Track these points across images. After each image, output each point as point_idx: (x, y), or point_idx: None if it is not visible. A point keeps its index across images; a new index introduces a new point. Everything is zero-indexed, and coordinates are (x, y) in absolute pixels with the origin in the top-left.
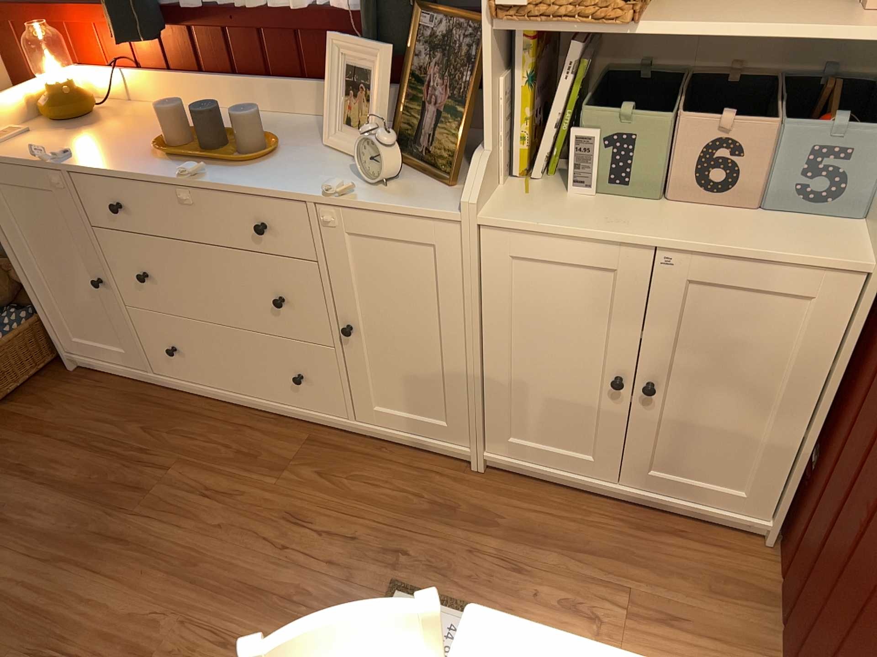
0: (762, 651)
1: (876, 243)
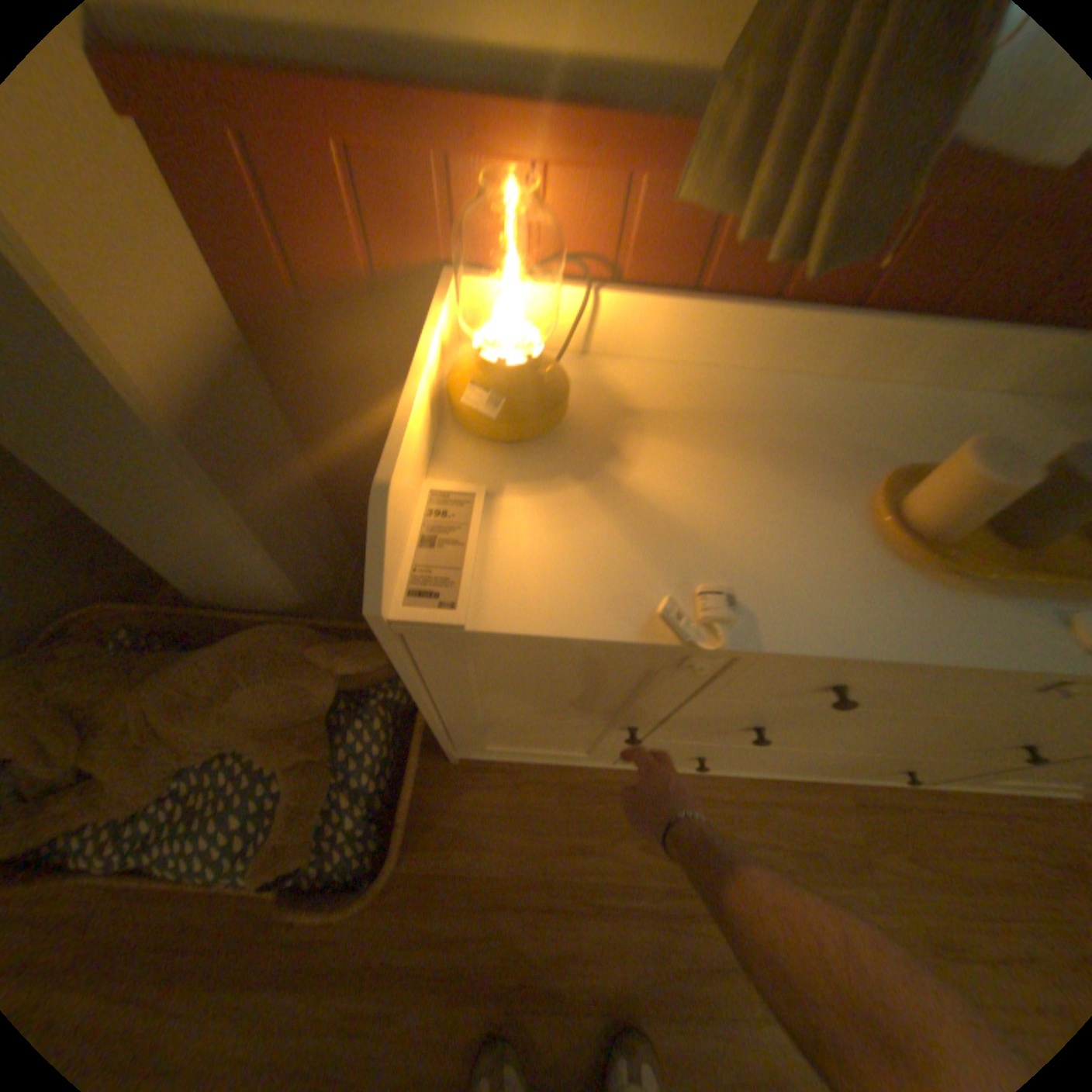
0: None
1: None
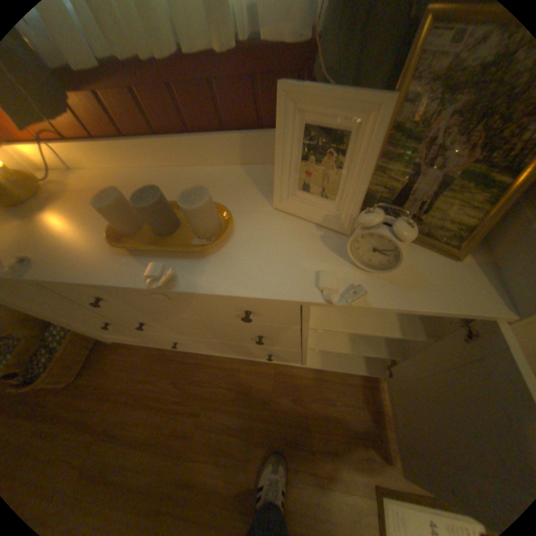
0: None
1: None
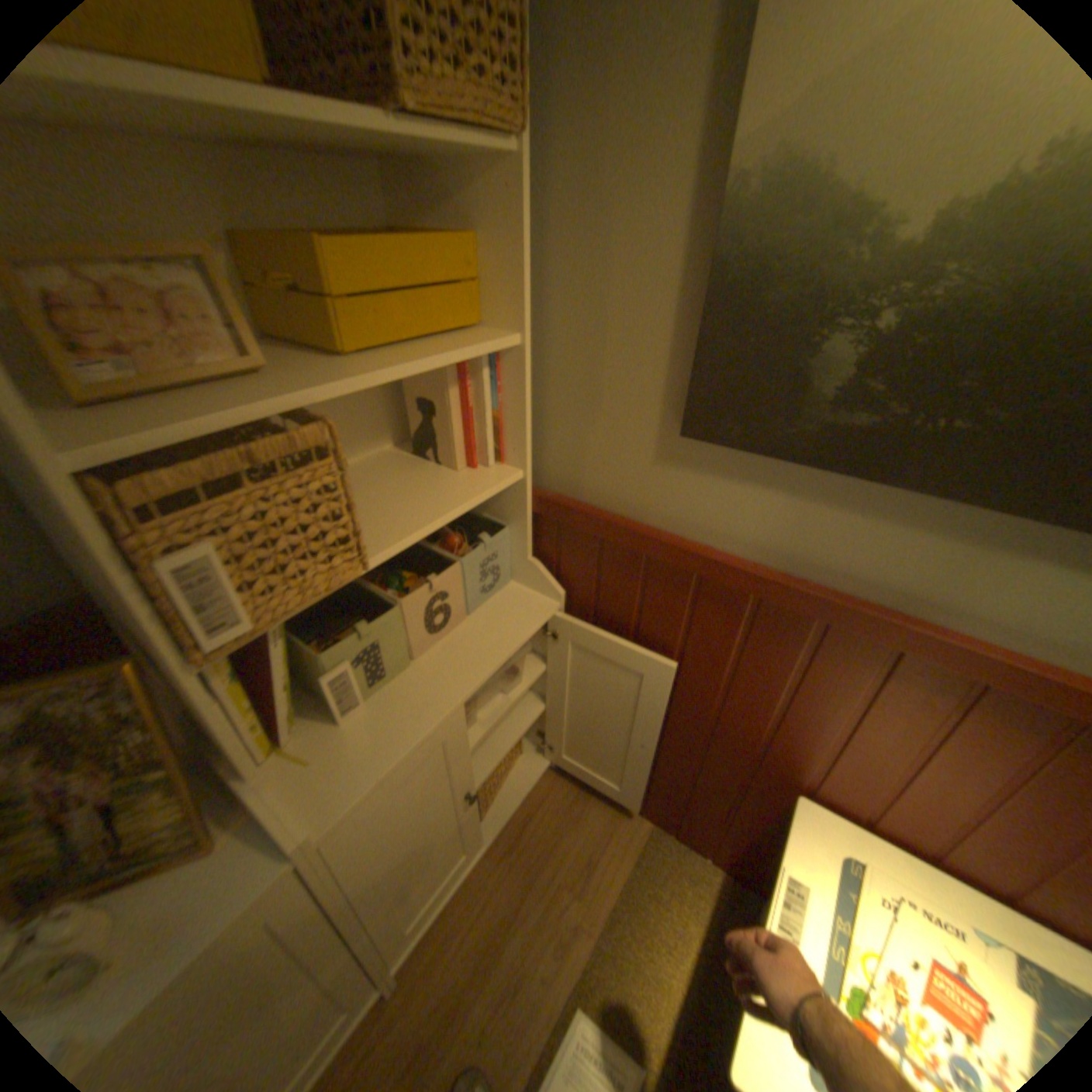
0: (621, 820)
1: (543, 593)
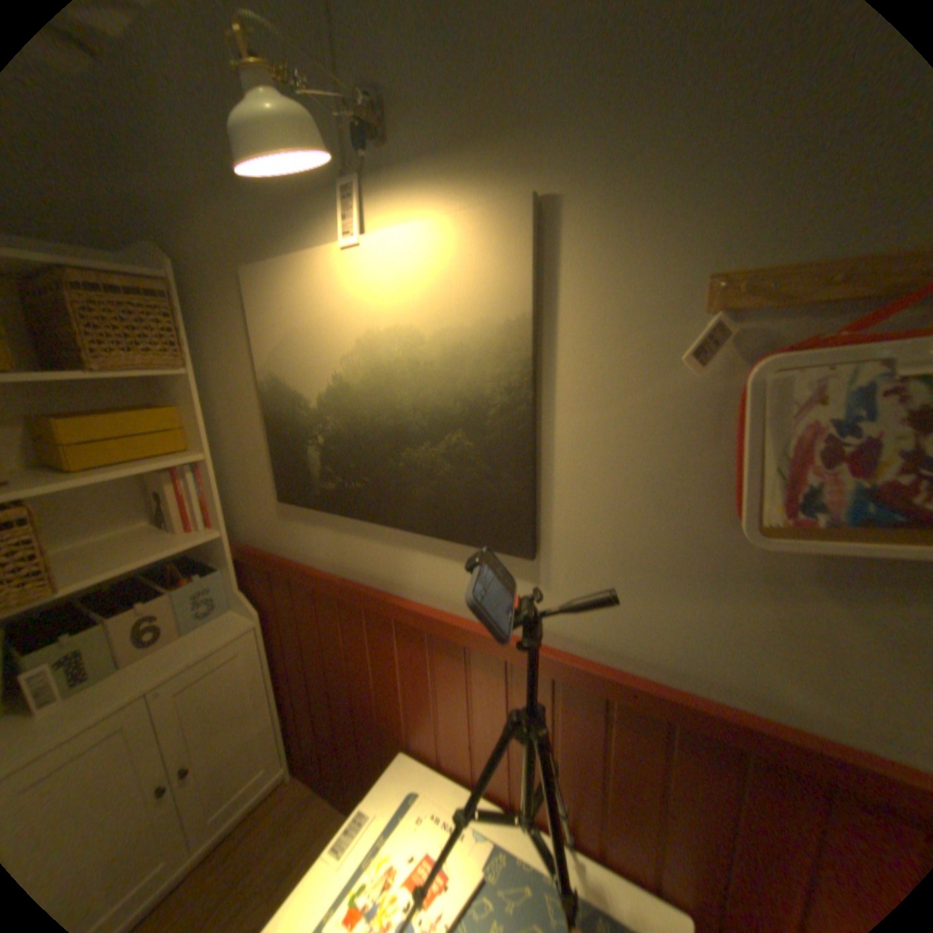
0: (329, 823)
1: (245, 617)
